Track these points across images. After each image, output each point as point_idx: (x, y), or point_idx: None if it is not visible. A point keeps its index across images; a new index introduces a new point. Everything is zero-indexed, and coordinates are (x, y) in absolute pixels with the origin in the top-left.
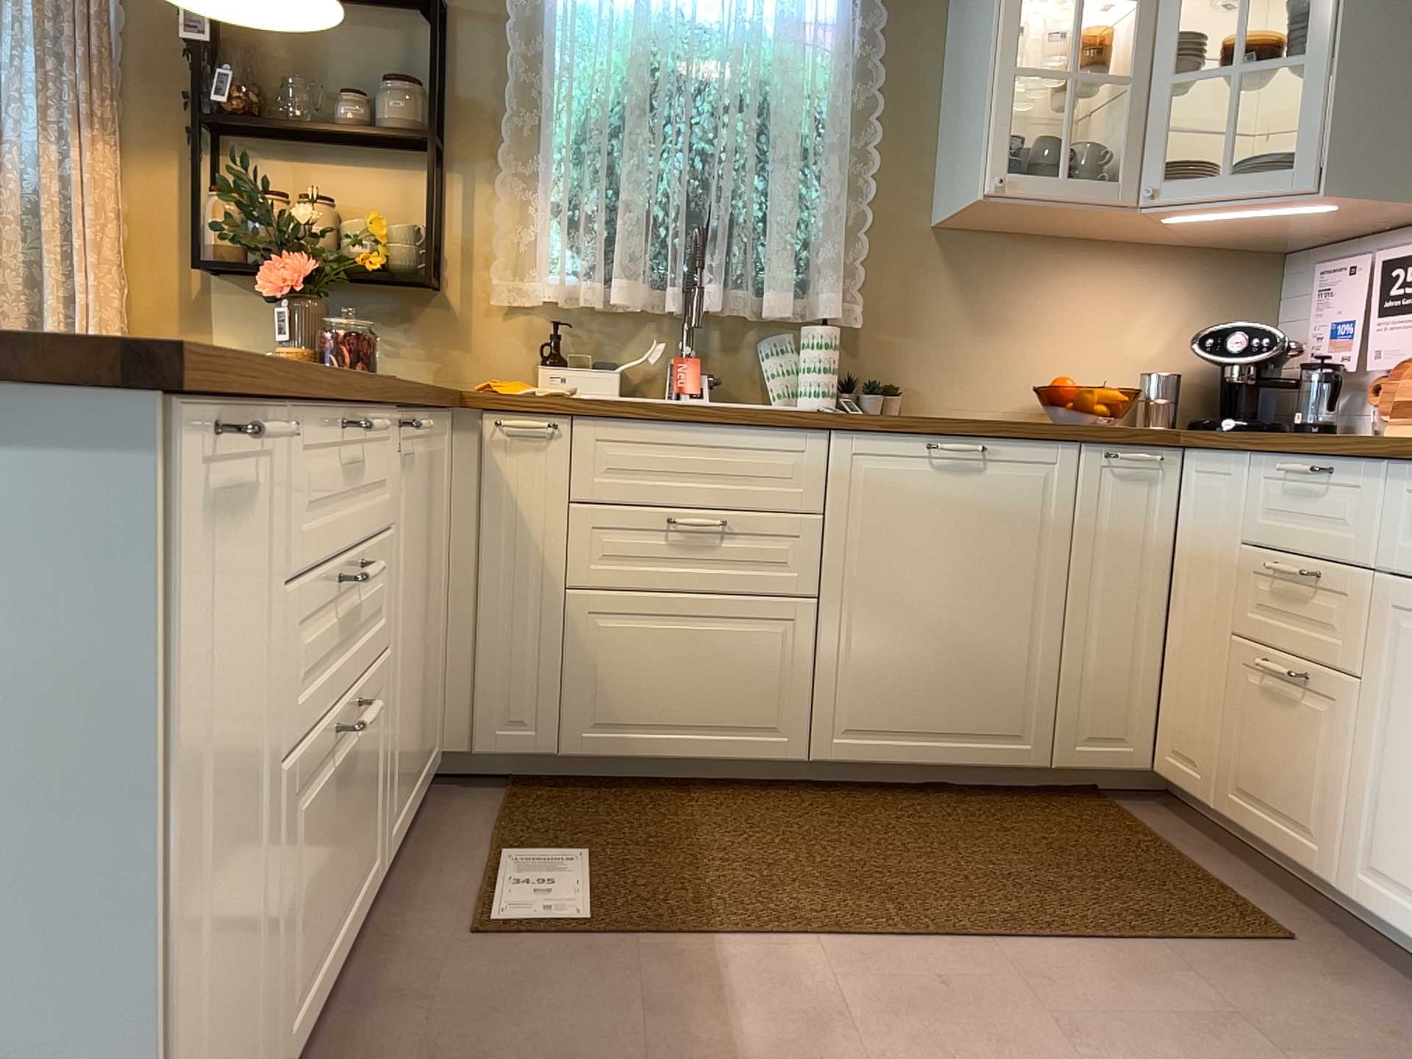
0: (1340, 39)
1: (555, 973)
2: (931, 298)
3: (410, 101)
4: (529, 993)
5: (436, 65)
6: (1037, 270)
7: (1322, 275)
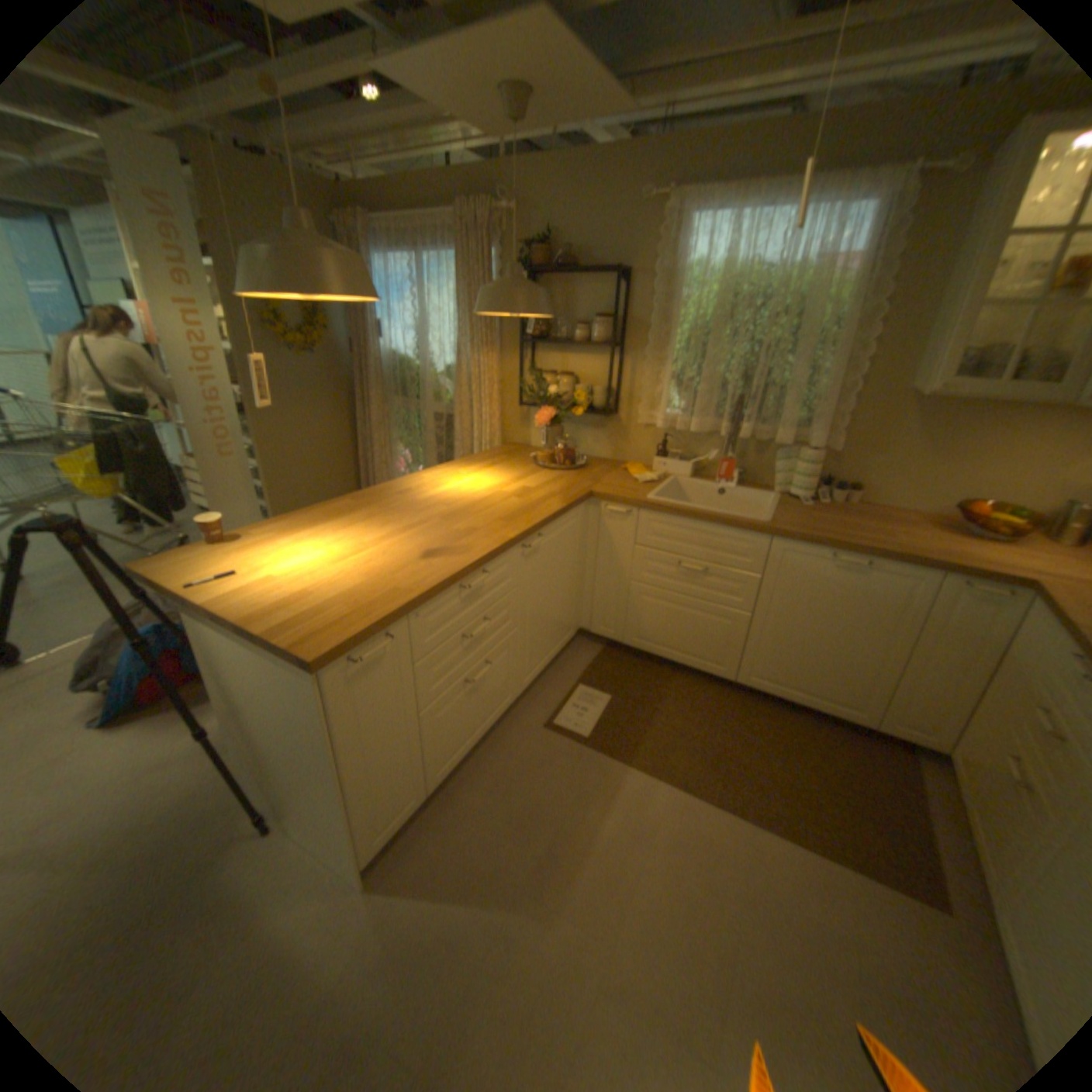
0: None
1: (561, 760)
2: (899, 434)
3: (602, 327)
4: (547, 766)
5: (615, 307)
6: (994, 419)
7: None
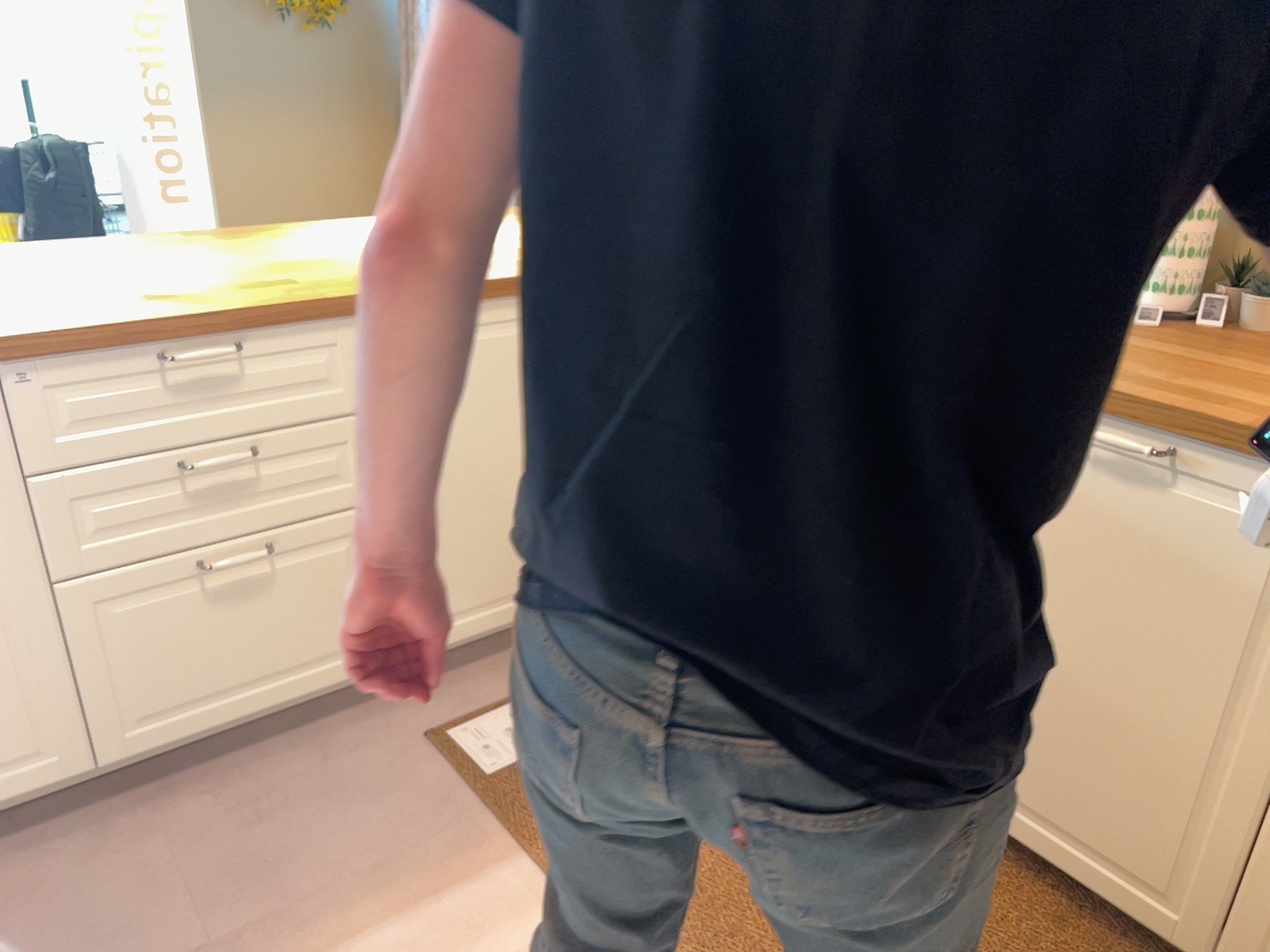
0: None
1: (408, 797)
2: None
3: None
4: (371, 799)
5: None
6: None
7: None
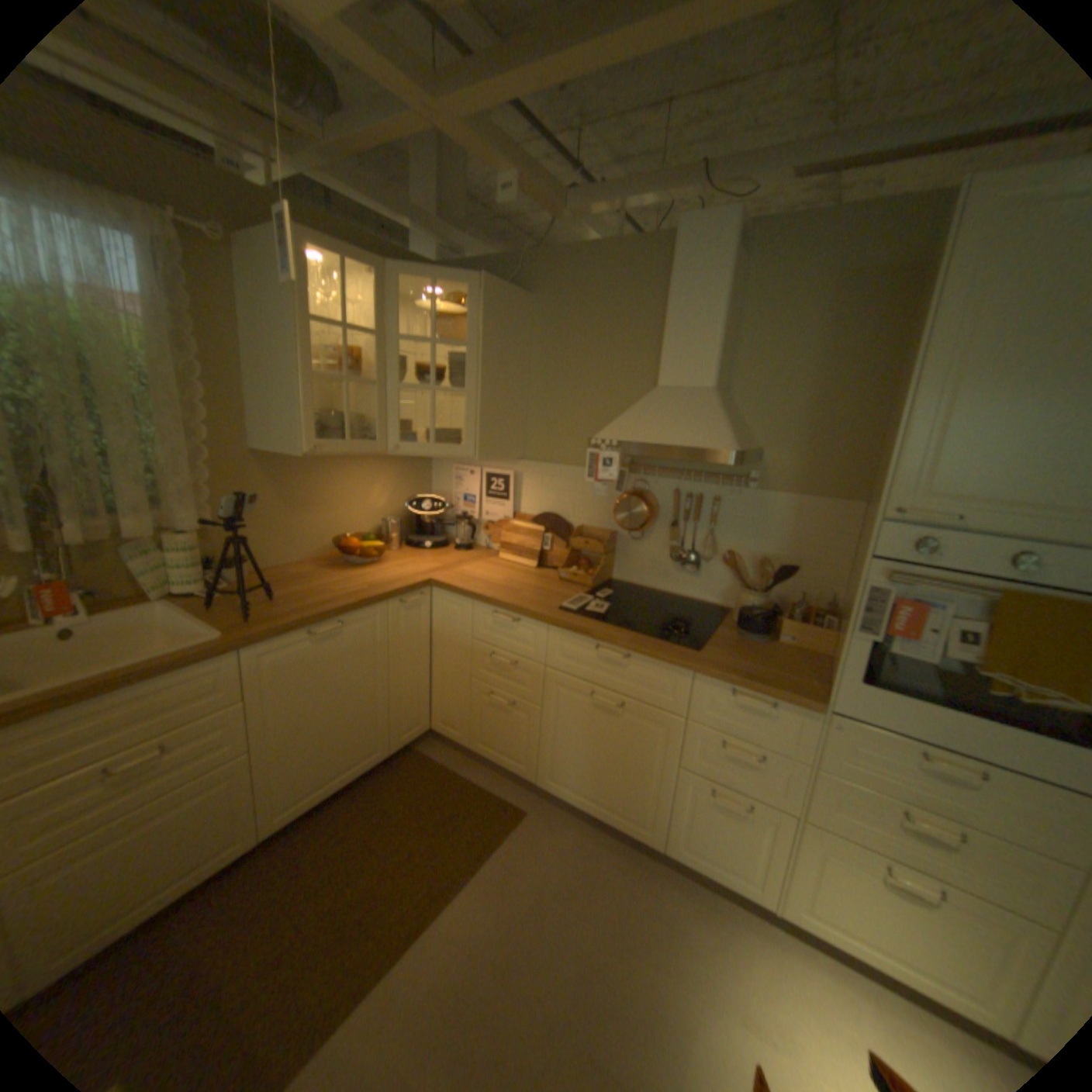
0: (478, 387)
1: None
2: (254, 497)
3: None
4: None
5: None
6: (318, 472)
7: (455, 471)
